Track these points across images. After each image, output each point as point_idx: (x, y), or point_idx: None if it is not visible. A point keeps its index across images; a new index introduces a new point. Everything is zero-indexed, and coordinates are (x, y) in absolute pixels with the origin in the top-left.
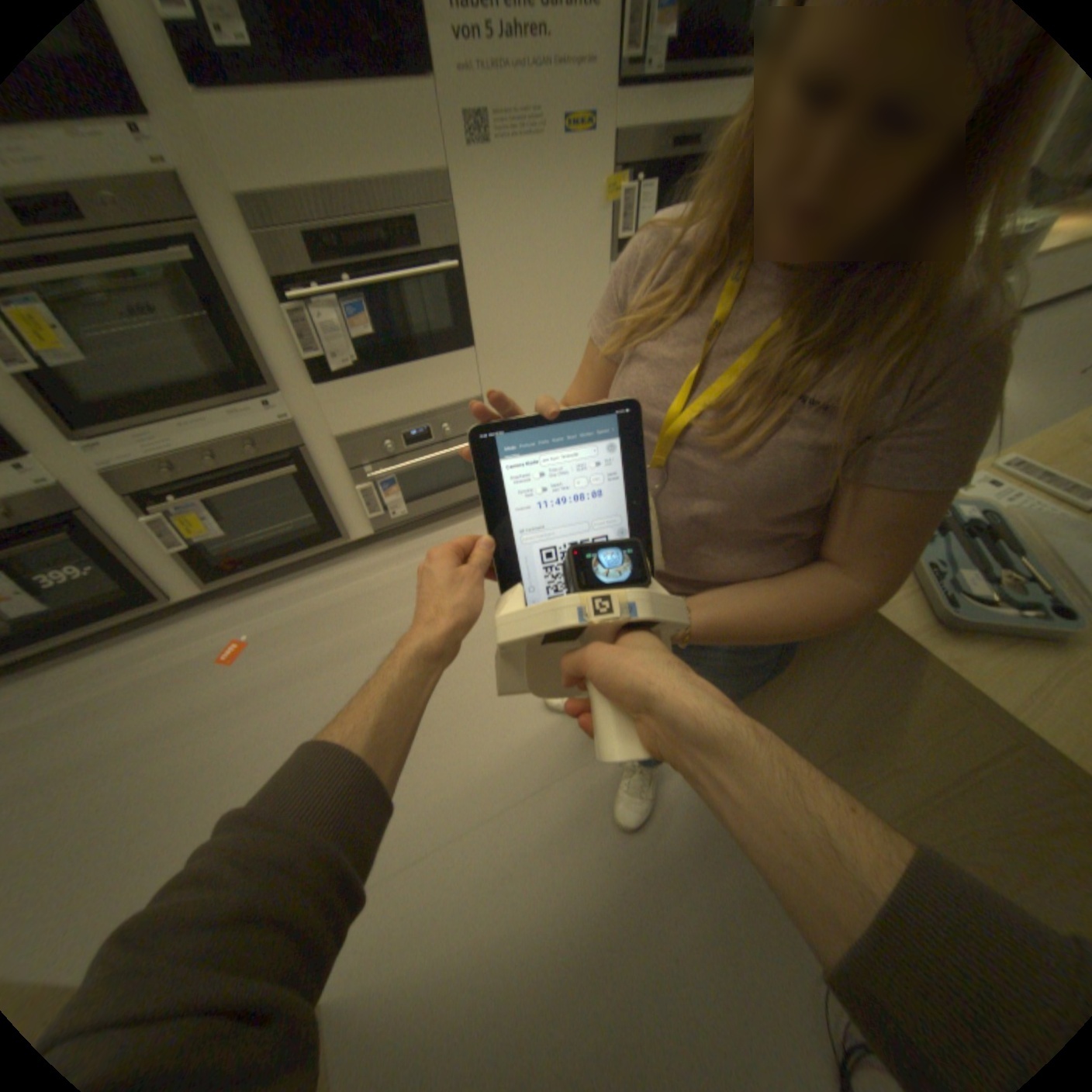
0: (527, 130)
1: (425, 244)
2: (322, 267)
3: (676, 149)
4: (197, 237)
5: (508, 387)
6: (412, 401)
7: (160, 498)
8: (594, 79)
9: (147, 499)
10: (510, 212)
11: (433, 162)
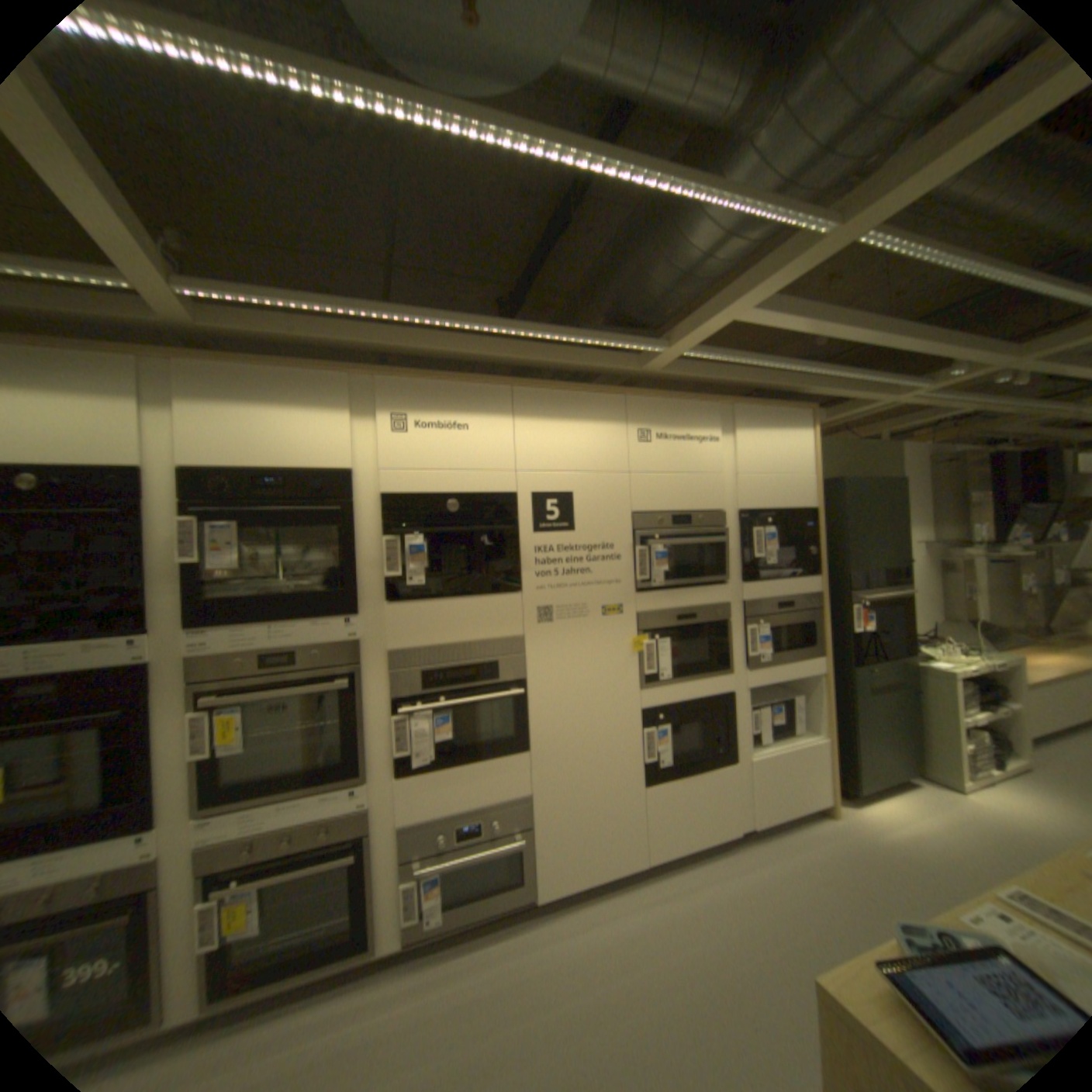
0: (578, 614)
1: (503, 678)
2: (428, 692)
3: (680, 621)
4: (356, 674)
5: (556, 788)
6: (471, 798)
7: (227, 882)
8: (620, 589)
9: (215, 883)
10: (565, 658)
11: (515, 632)
